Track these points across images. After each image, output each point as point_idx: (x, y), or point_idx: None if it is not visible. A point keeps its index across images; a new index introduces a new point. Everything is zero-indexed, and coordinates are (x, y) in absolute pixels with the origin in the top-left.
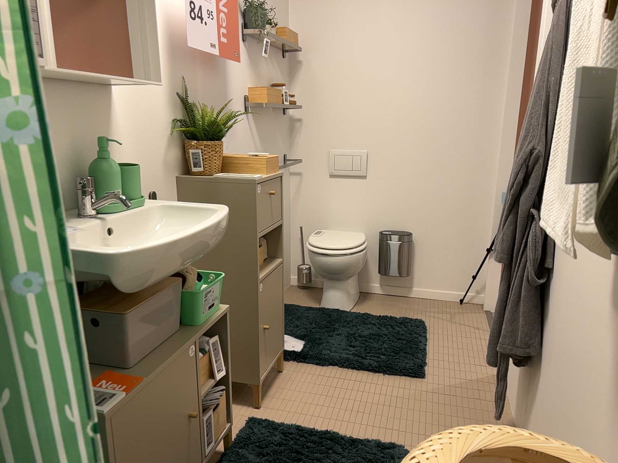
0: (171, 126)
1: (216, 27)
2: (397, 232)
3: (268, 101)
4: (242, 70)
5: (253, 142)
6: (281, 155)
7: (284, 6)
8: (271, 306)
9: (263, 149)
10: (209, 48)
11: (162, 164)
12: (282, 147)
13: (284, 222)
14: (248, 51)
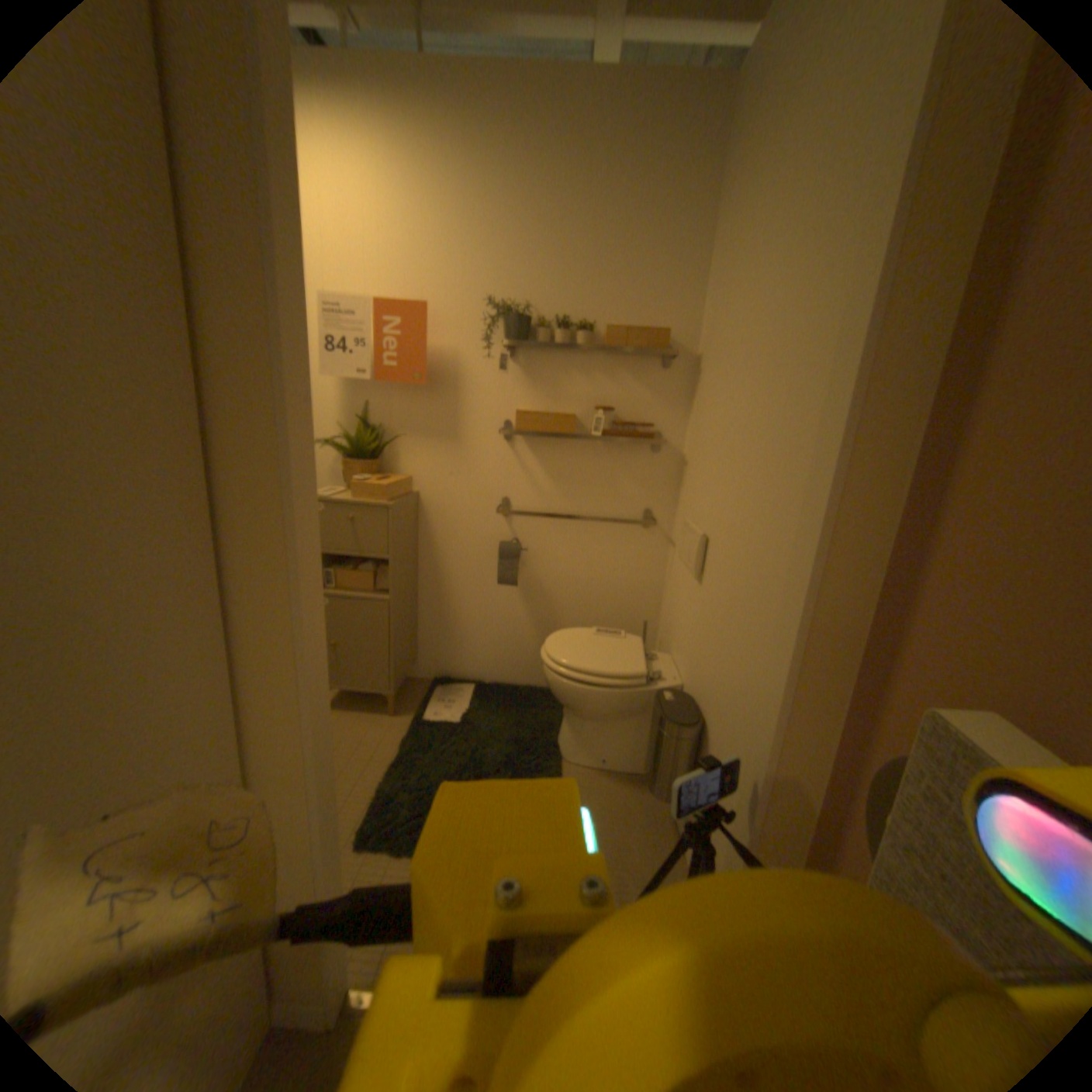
0: (329, 439)
1: (372, 348)
2: (687, 707)
3: (520, 424)
4: (502, 386)
5: (524, 473)
6: (632, 505)
7: (689, 275)
8: (354, 629)
9: (559, 487)
10: (353, 371)
11: (328, 469)
12: (640, 494)
13: (633, 602)
14: (524, 362)
